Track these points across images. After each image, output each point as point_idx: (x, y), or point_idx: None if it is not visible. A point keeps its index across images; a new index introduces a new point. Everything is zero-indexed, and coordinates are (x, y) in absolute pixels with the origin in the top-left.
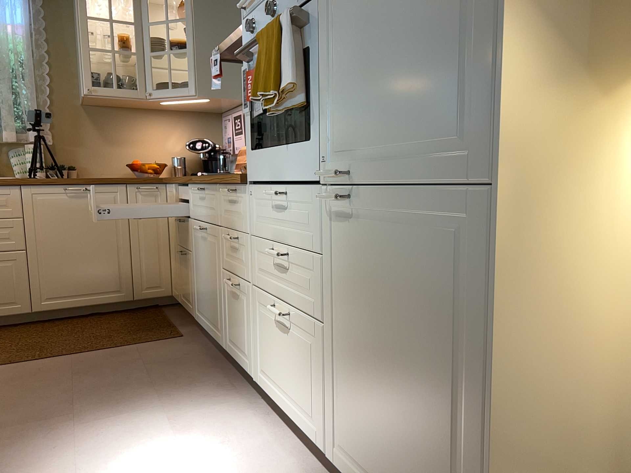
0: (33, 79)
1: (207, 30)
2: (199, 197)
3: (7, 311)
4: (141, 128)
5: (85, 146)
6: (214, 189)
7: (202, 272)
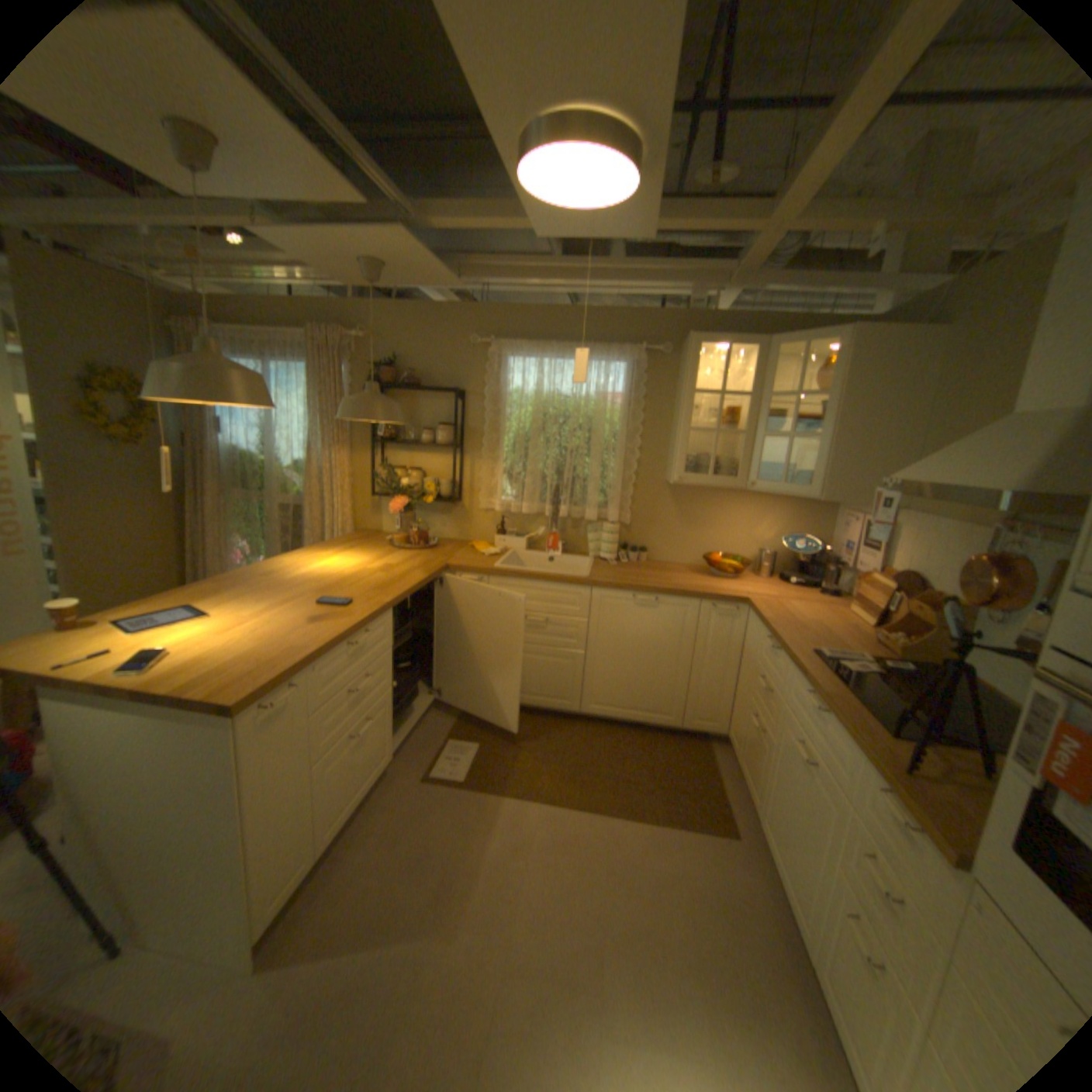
0: (623, 455)
1: (862, 409)
2: (814, 707)
3: (559, 707)
4: (729, 510)
5: (661, 527)
6: (856, 747)
7: (793, 802)
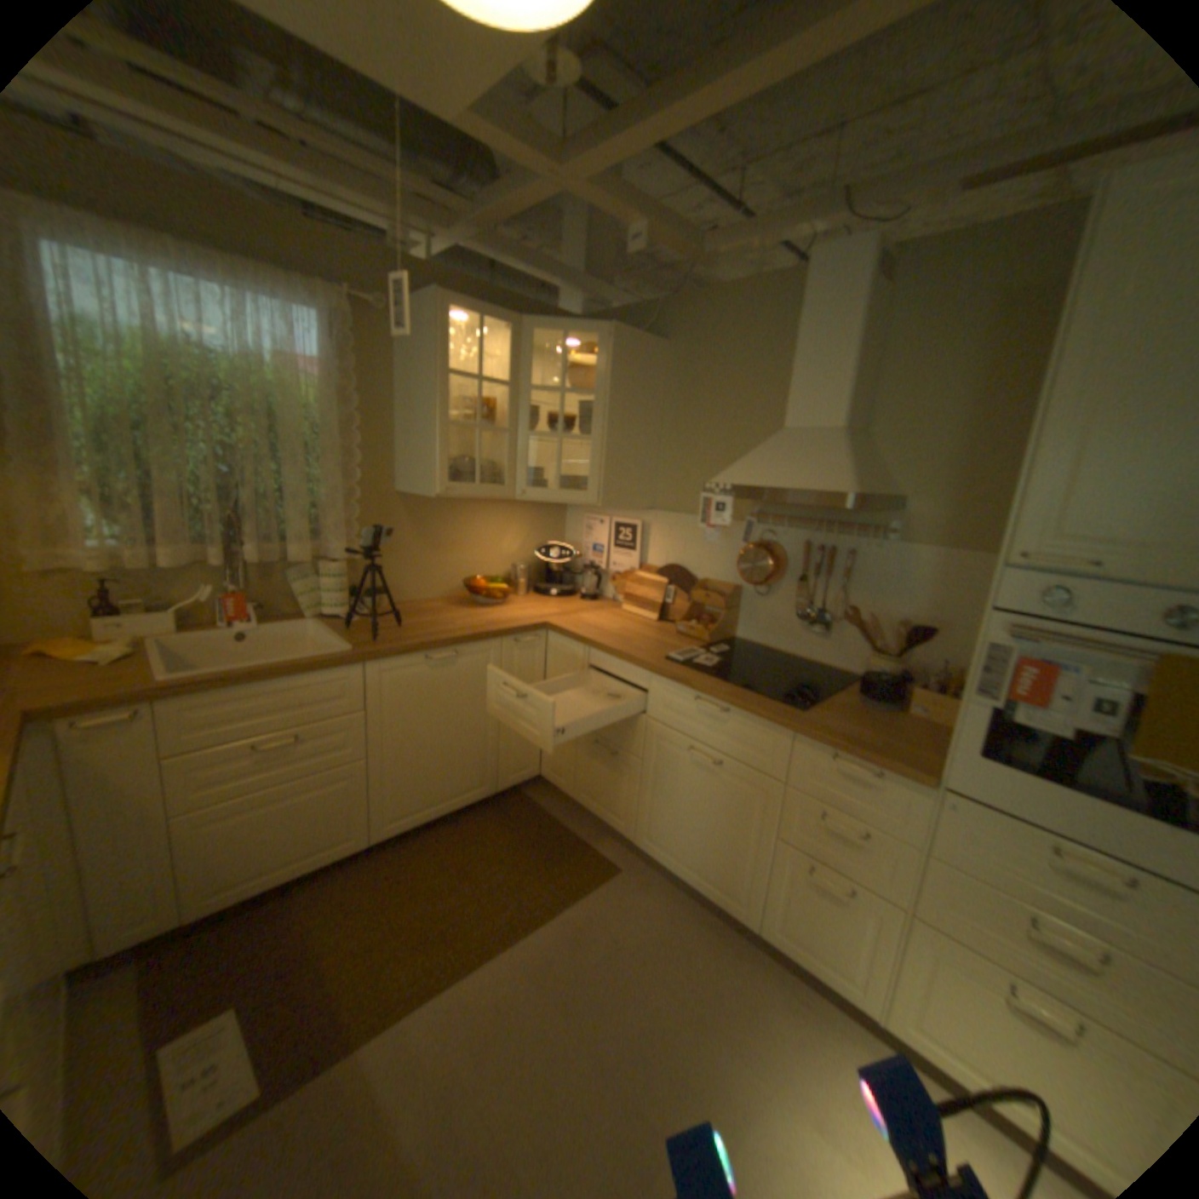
0: (334, 457)
1: (619, 412)
2: (698, 709)
3: (337, 856)
4: (471, 524)
5: (396, 556)
6: (775, 729)
7: (686, 804)
